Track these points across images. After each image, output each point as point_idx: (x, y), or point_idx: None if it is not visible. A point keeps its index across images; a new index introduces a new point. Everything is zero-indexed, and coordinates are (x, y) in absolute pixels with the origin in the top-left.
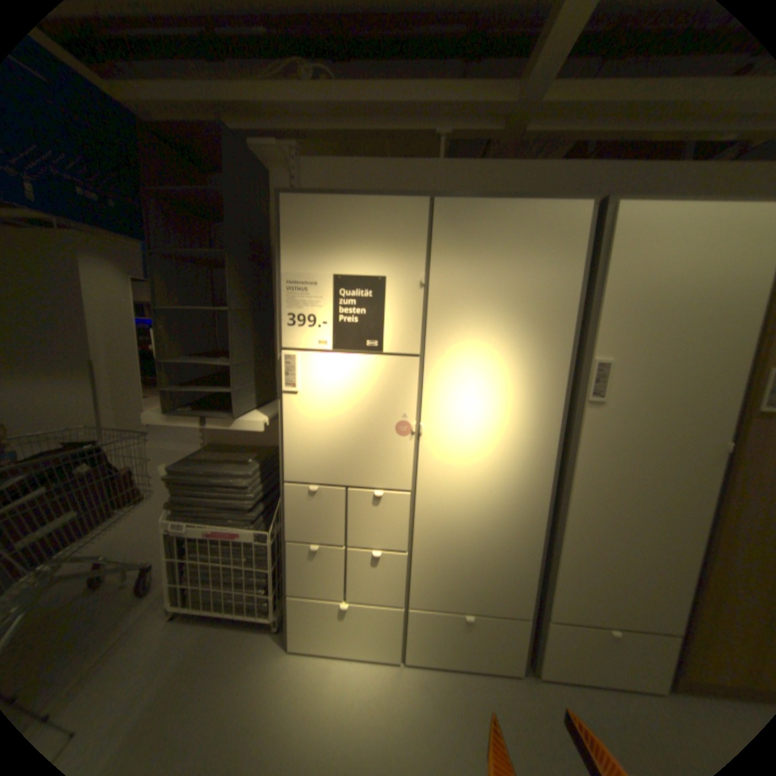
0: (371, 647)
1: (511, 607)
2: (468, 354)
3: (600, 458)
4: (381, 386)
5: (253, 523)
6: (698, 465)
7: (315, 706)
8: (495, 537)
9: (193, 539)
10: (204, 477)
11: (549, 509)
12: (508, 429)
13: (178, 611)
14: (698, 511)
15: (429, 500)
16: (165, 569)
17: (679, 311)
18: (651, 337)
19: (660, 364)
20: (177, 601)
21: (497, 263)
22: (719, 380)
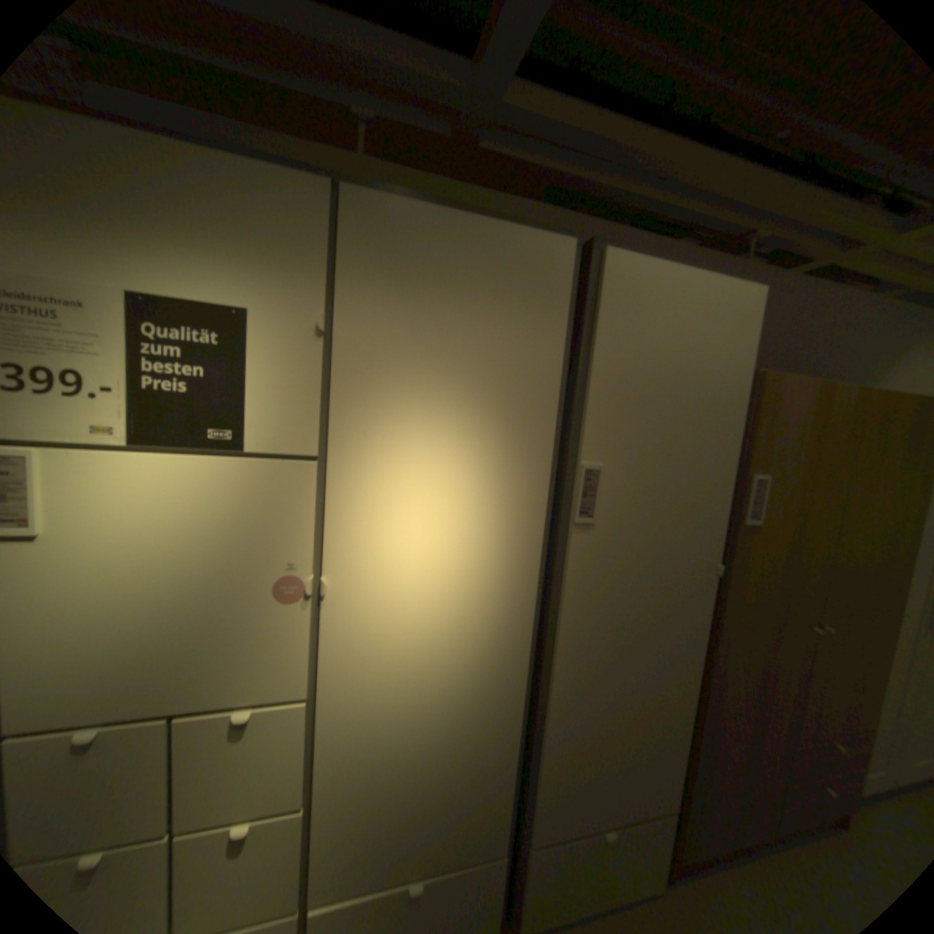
0: None
1: (477, 847)
2: (405, 455)
3: (589, 602)
4: (242, 514)
5: None
6: (692, 596)
7: None
8: (452, 745)
9: None
10: None
11: (527, 684)
12: (468, 573)
13: None
14: (691, 653)
15: (341, 709)
16: None
17: (671, 402)
18: (644, 435)
19: (653, 470)
20: None
21: (449, 310)
22: (709, 489)
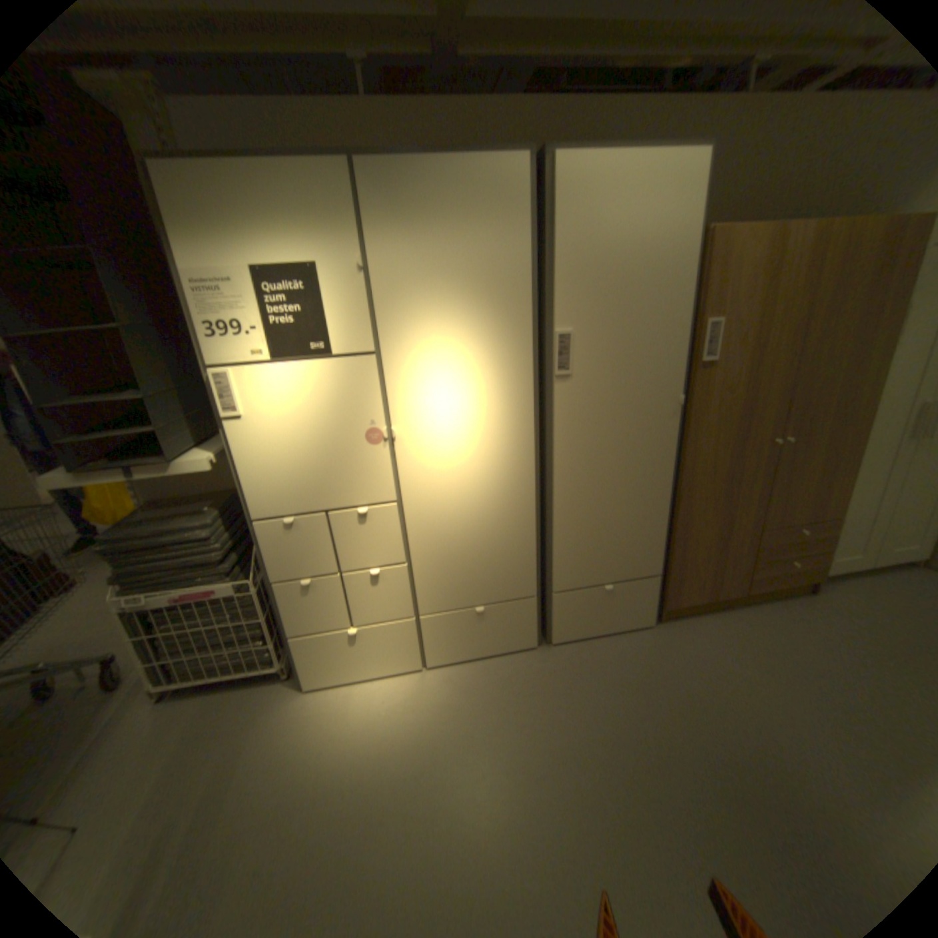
0: (390, 662)
1: (516, 589)
2: (428, 344)
3: (573, 432)
4: (339, 395)
5: (229, 575)
6: (658, 422)
7: (342, 727)
8: (489, 528)
9: (157, 610)
10: (150, 539)
11: (536, 490)
12: (483, 418)
13: (164, 690)
14: (661, 464)
15: (417, 507)
16: (132, 651)
17: (625, 271)
18: (604, 302)
19: (615, 328)
20: (159, 680)
21: (440, 235)
22: (666, 337)
